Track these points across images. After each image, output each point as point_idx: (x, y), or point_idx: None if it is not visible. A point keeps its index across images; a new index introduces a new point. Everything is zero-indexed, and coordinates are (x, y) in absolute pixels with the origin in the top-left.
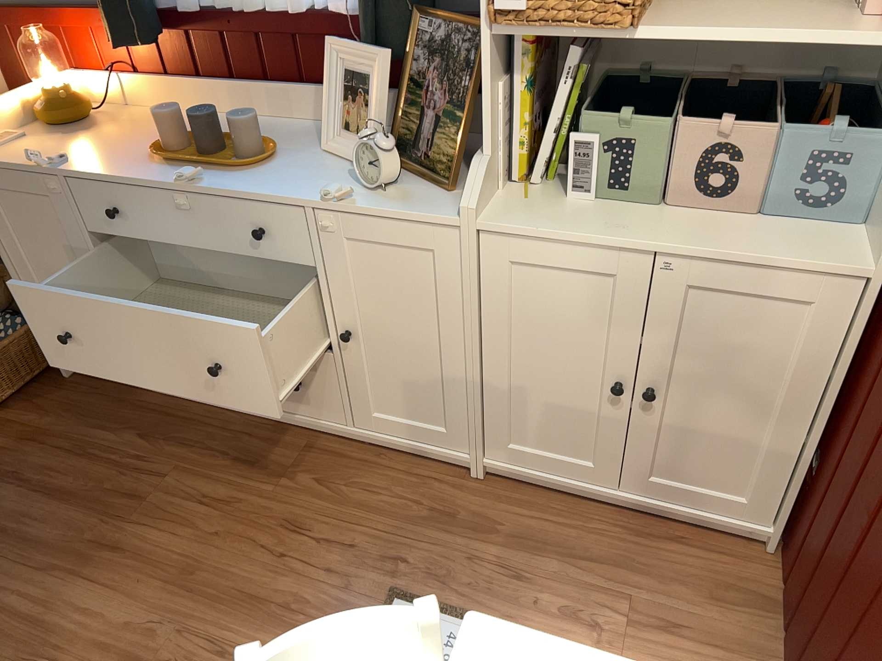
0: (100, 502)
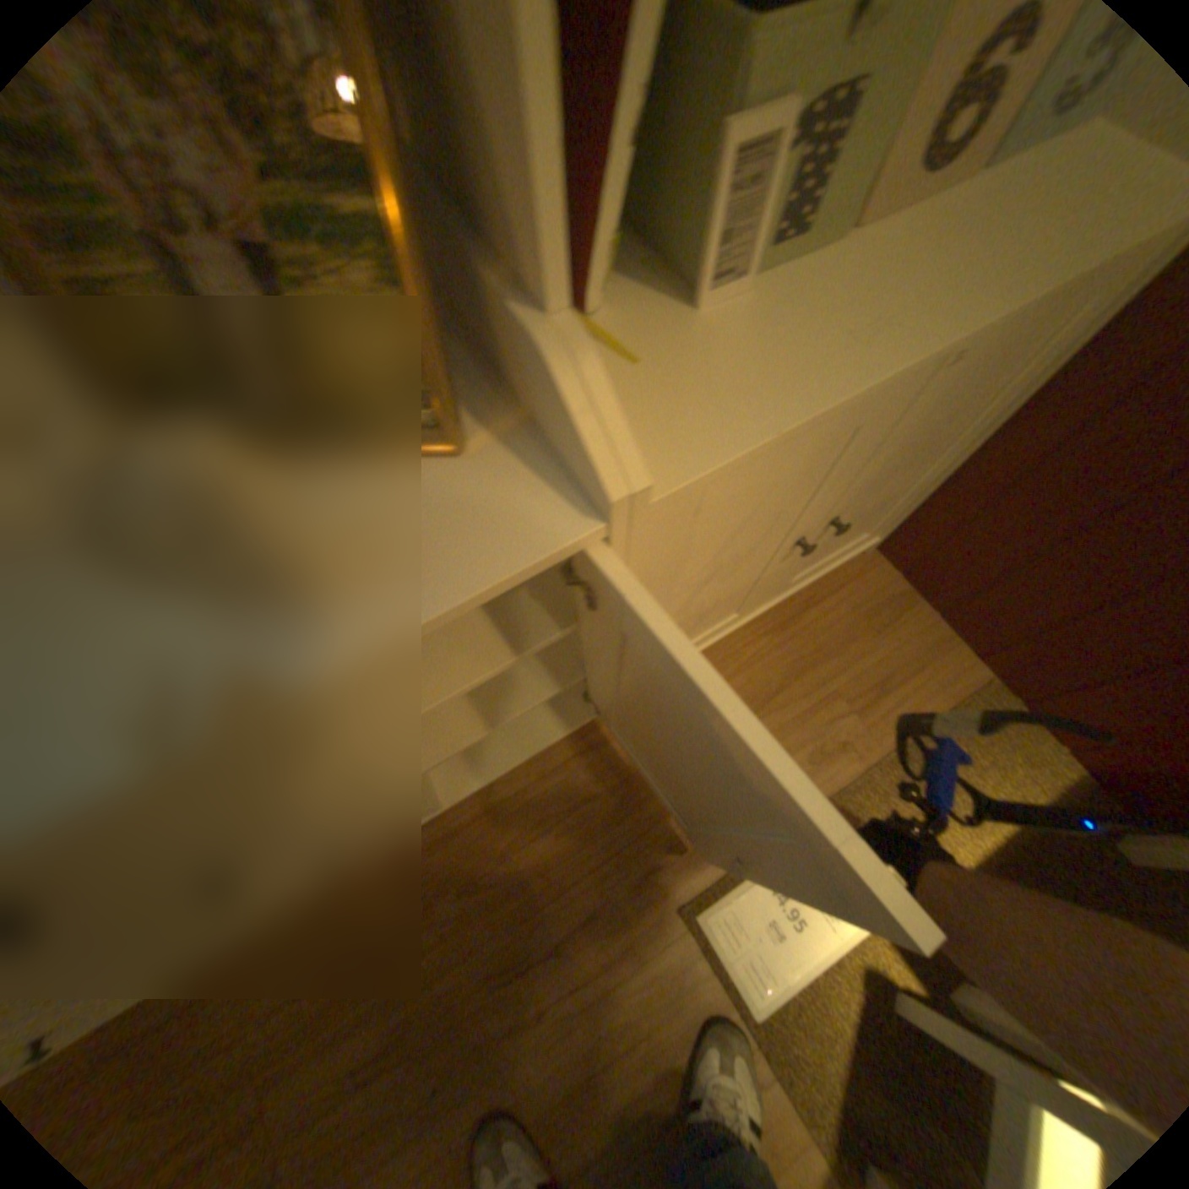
0: None
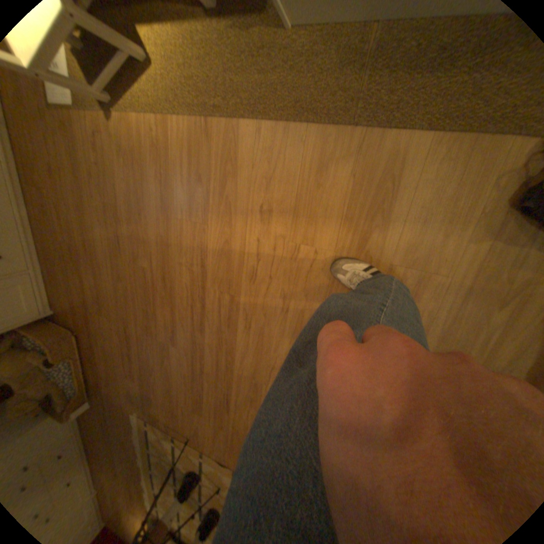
0: (73, 264)
